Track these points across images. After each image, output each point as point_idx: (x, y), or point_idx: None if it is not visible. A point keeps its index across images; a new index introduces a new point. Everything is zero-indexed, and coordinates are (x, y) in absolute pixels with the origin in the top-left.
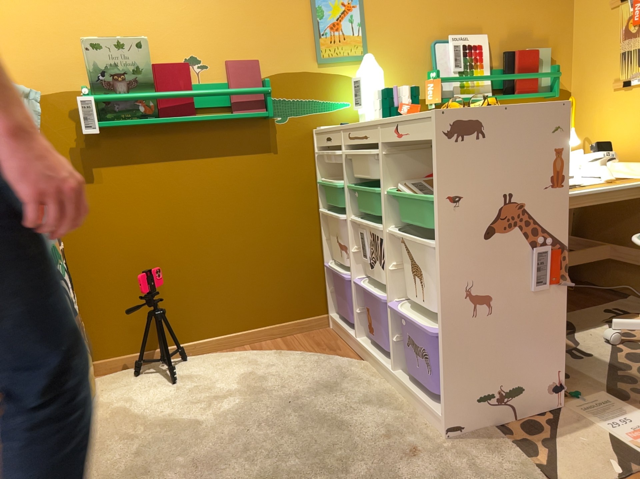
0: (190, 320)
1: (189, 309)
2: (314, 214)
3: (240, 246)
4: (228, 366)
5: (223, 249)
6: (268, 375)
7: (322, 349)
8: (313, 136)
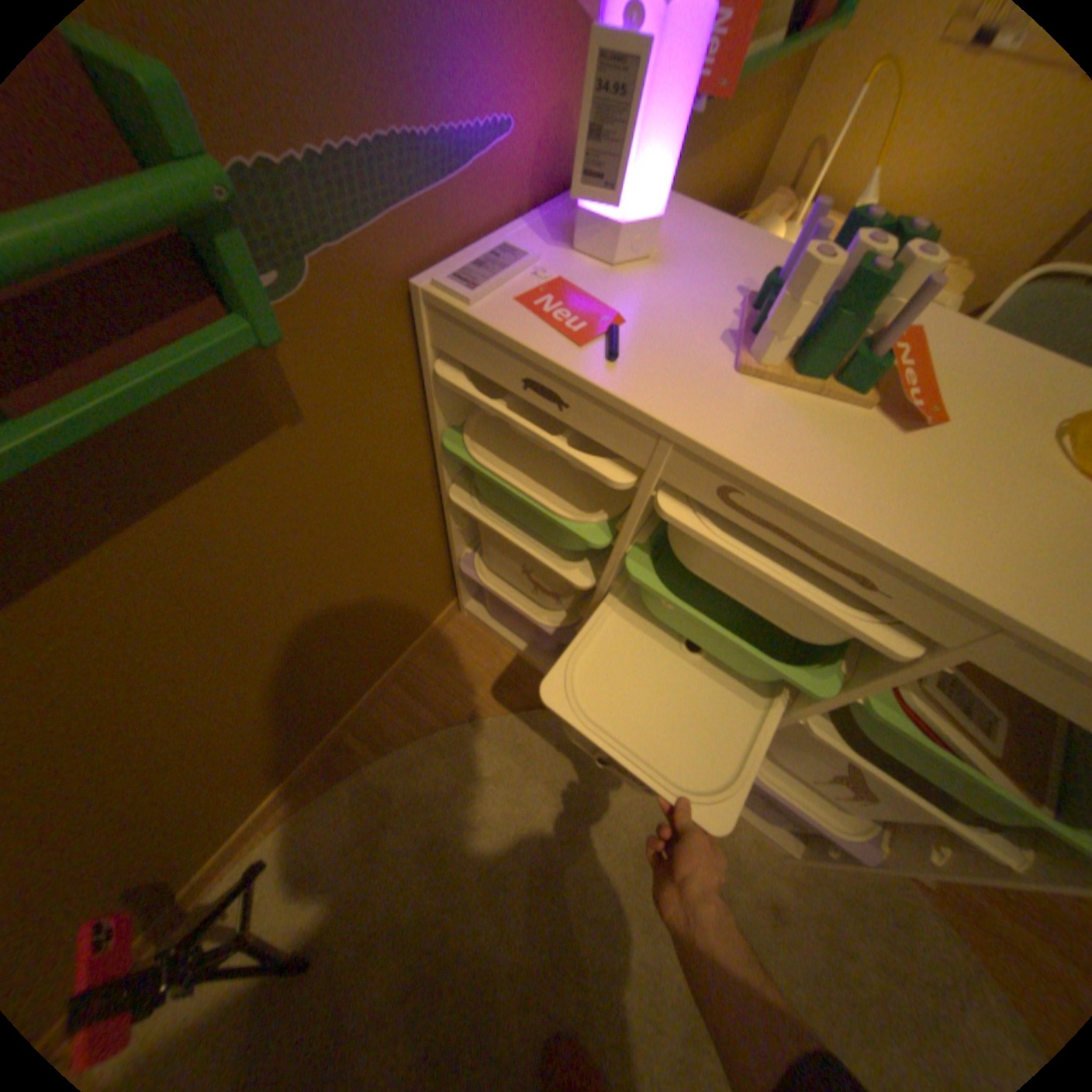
0: (225, 818)
1: (212, 818)
2: (427, 495)
3: (278, 668)
4: (372, 836)
5: (238, 707)
6: (466, 828)
7: (493, 691)
8: (413, 303)
